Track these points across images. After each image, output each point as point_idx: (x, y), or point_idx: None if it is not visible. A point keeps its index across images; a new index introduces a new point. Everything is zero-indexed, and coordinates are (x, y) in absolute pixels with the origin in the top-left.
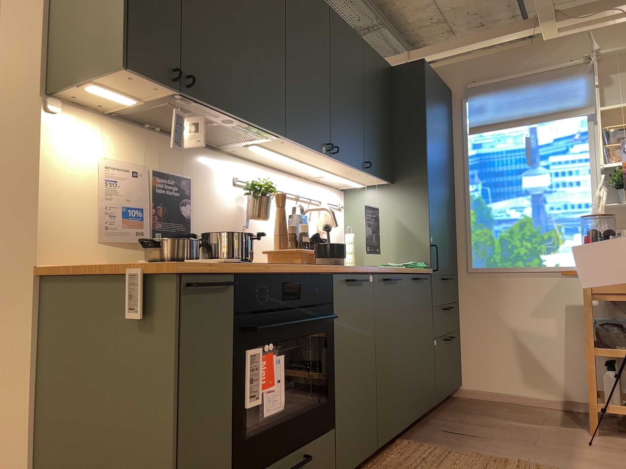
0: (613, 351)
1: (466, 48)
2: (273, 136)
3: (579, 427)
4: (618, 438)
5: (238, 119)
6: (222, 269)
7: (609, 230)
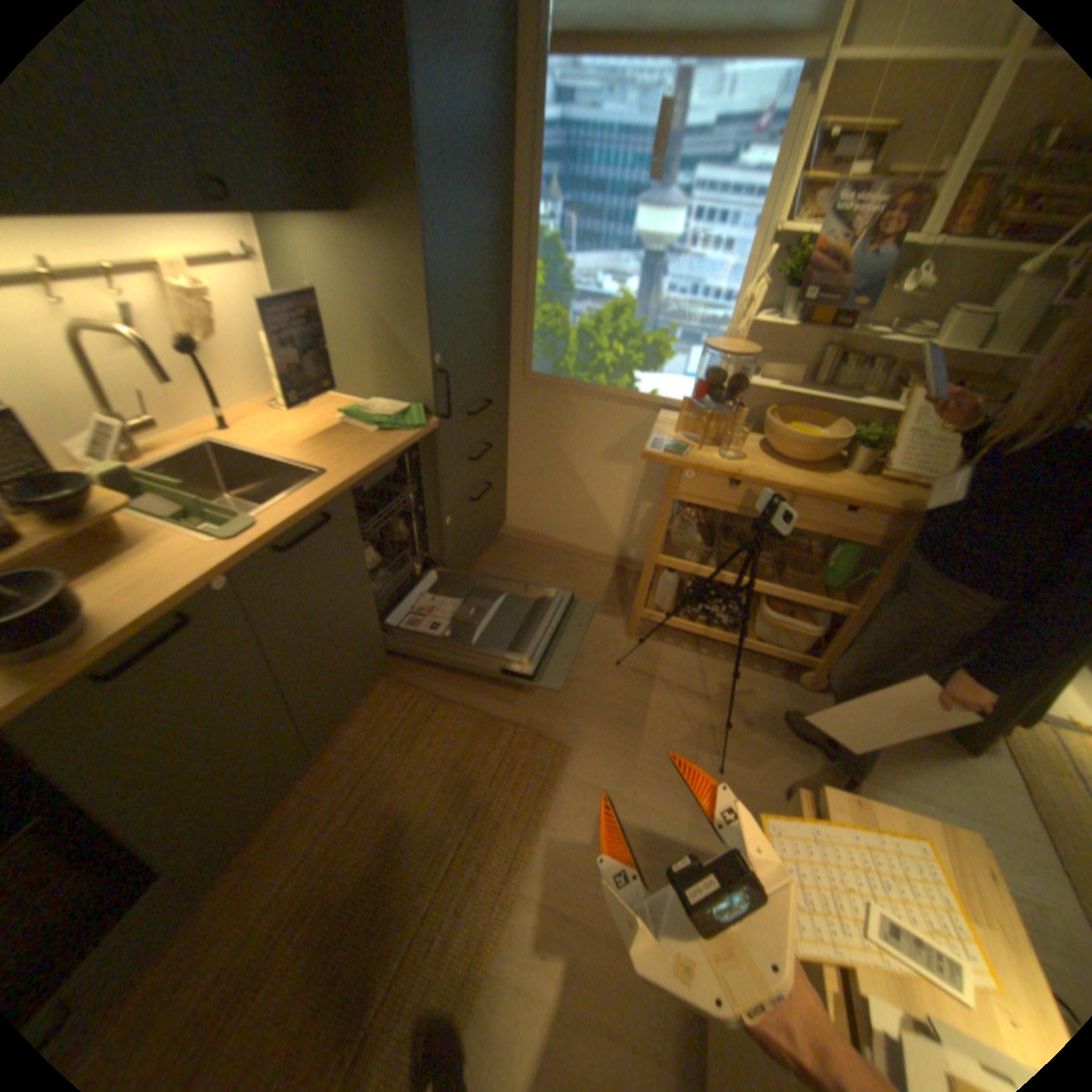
0: (679, 565)
1: None
2: None
3: (619, 615)
4: (654, 641)
5: None
6: None
7: (741, 379)
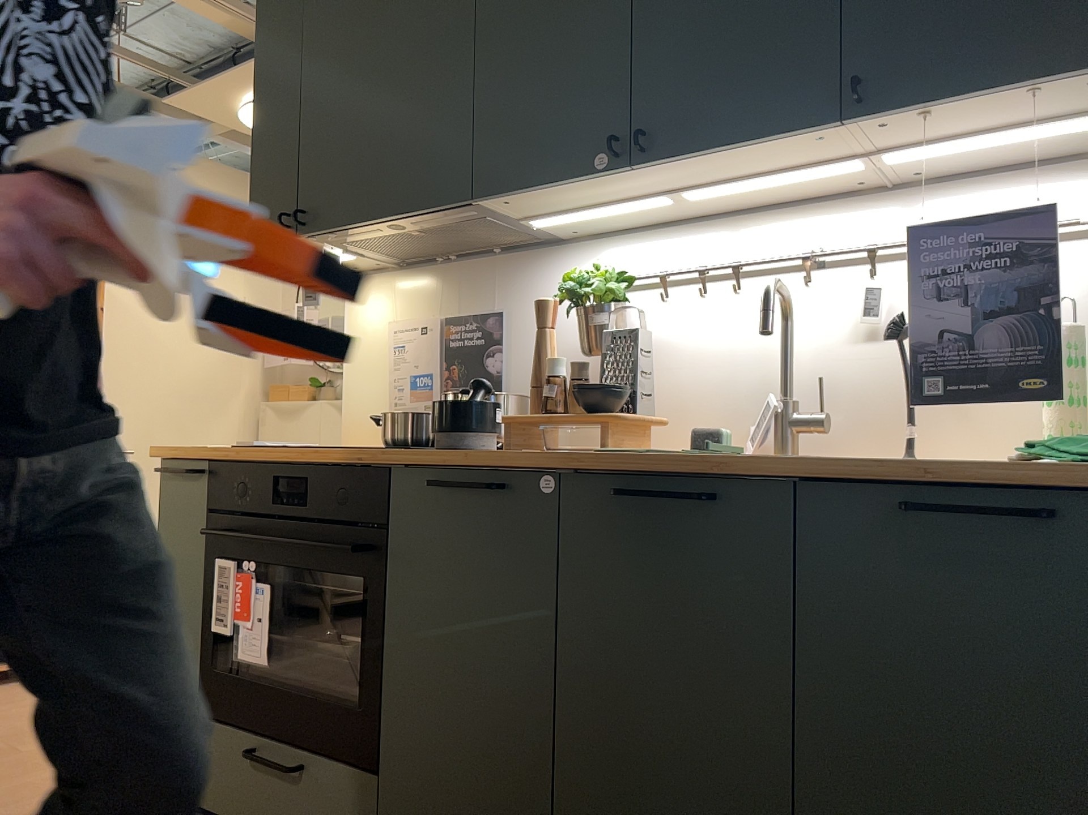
0: None
1: None
2: (480, 205)
3: None
4: None
5: (387, 220)
6: (191, 454)
7: None
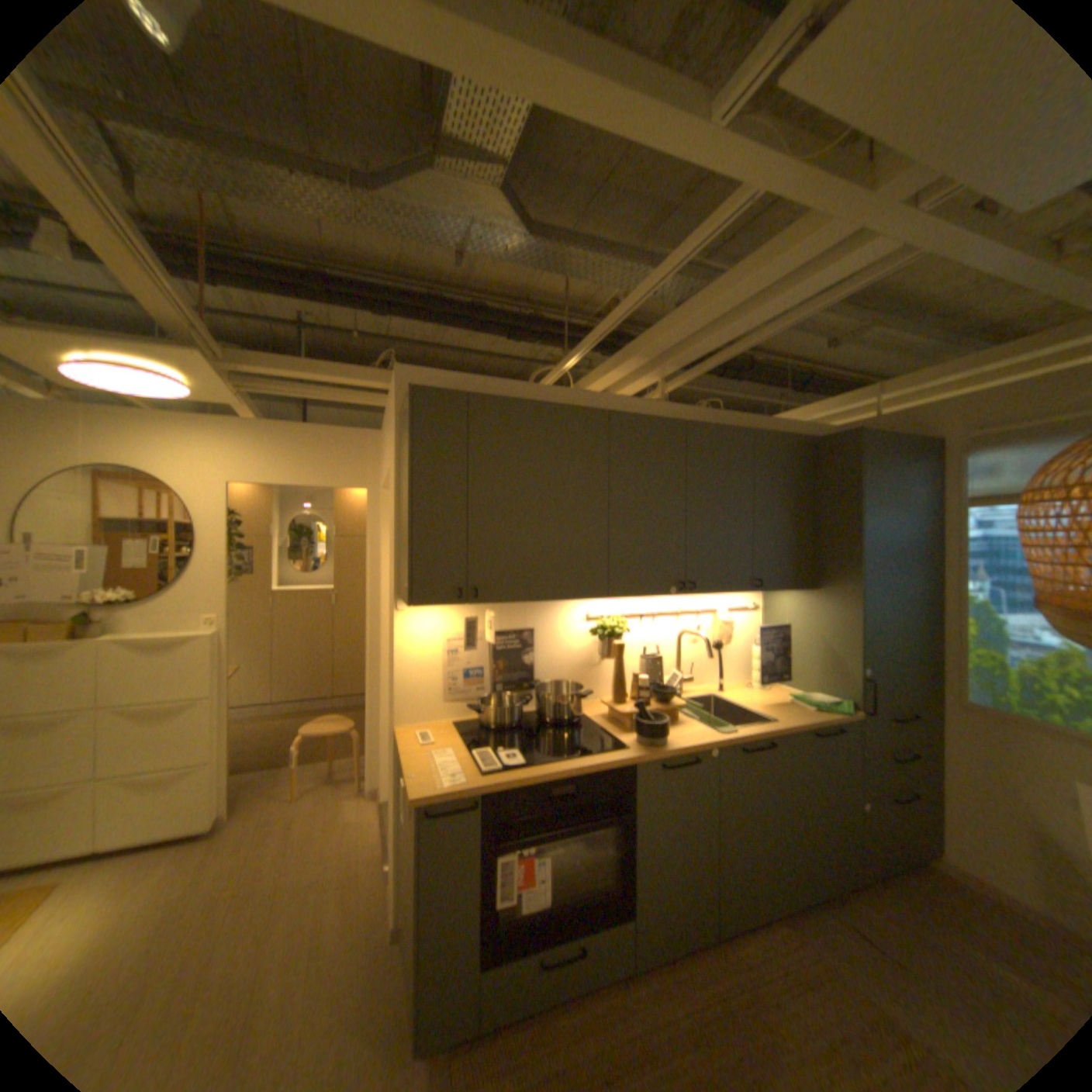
0: None
1: (976, 369)
2: (596, 596)
3: None
4: None
5: (542, 601)
6: (465, 795)
7: None
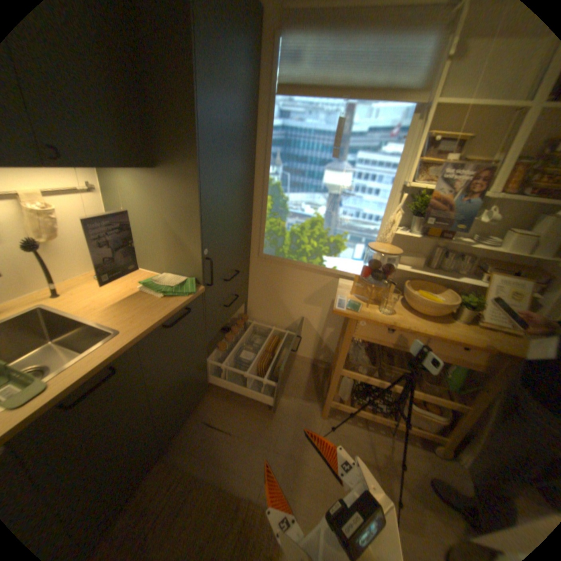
0: (356, 376)
1: None
2: None
3: (316, 401)
4: (339, 420)
5: None
6: None
7: (390, 266)
